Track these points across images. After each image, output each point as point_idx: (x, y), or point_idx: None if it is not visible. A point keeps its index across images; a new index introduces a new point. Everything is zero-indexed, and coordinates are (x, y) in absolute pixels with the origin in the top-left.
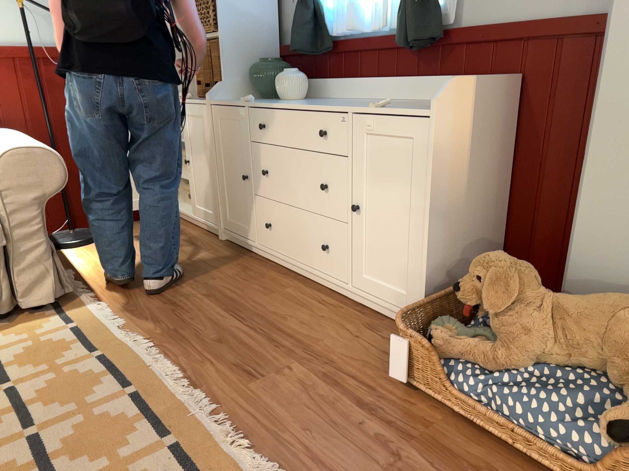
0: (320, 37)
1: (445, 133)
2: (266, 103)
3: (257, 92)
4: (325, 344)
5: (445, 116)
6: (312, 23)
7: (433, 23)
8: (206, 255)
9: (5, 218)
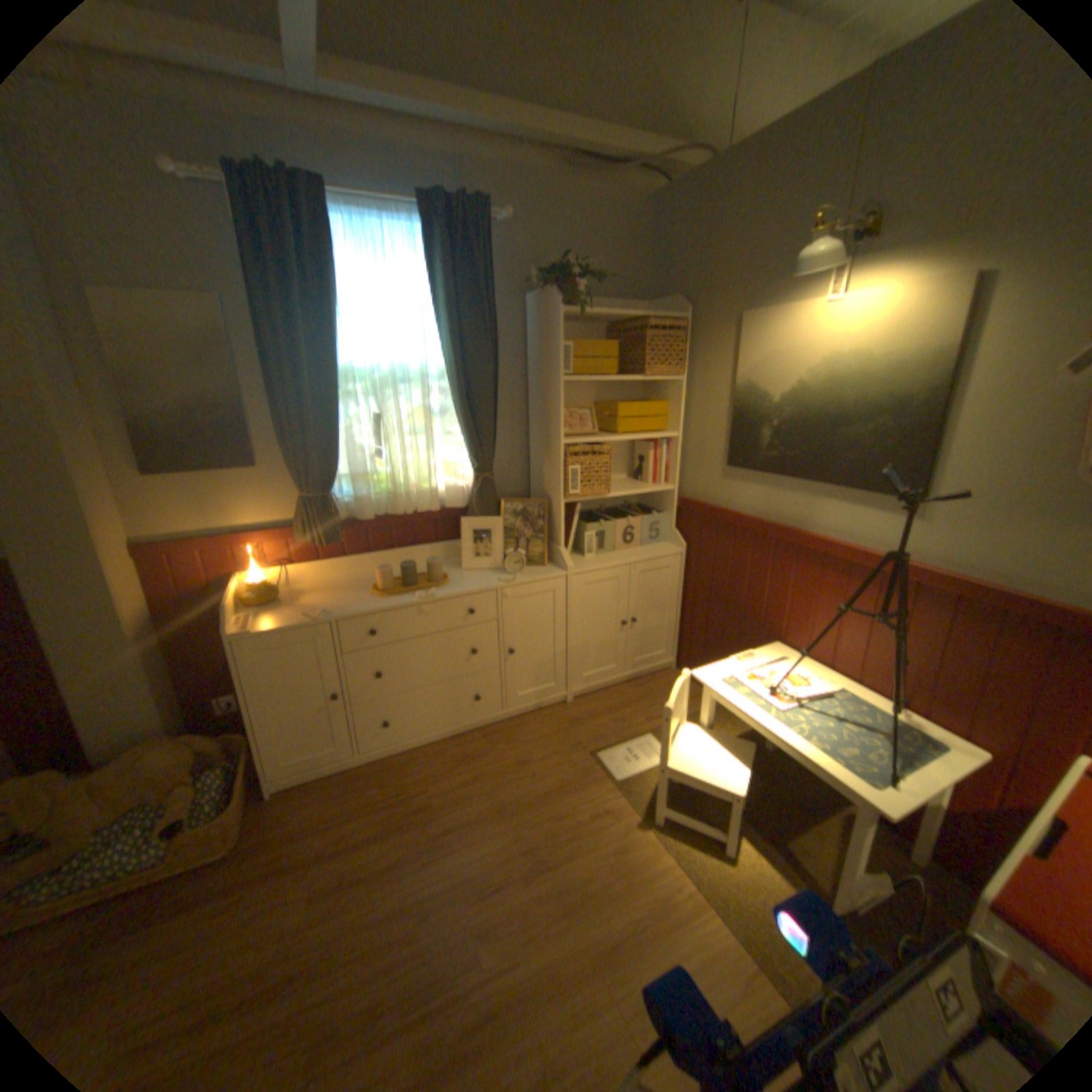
0: None
1: None
2: None
3: None
4: None
5: None
6: None
7: None
8: None
9: None
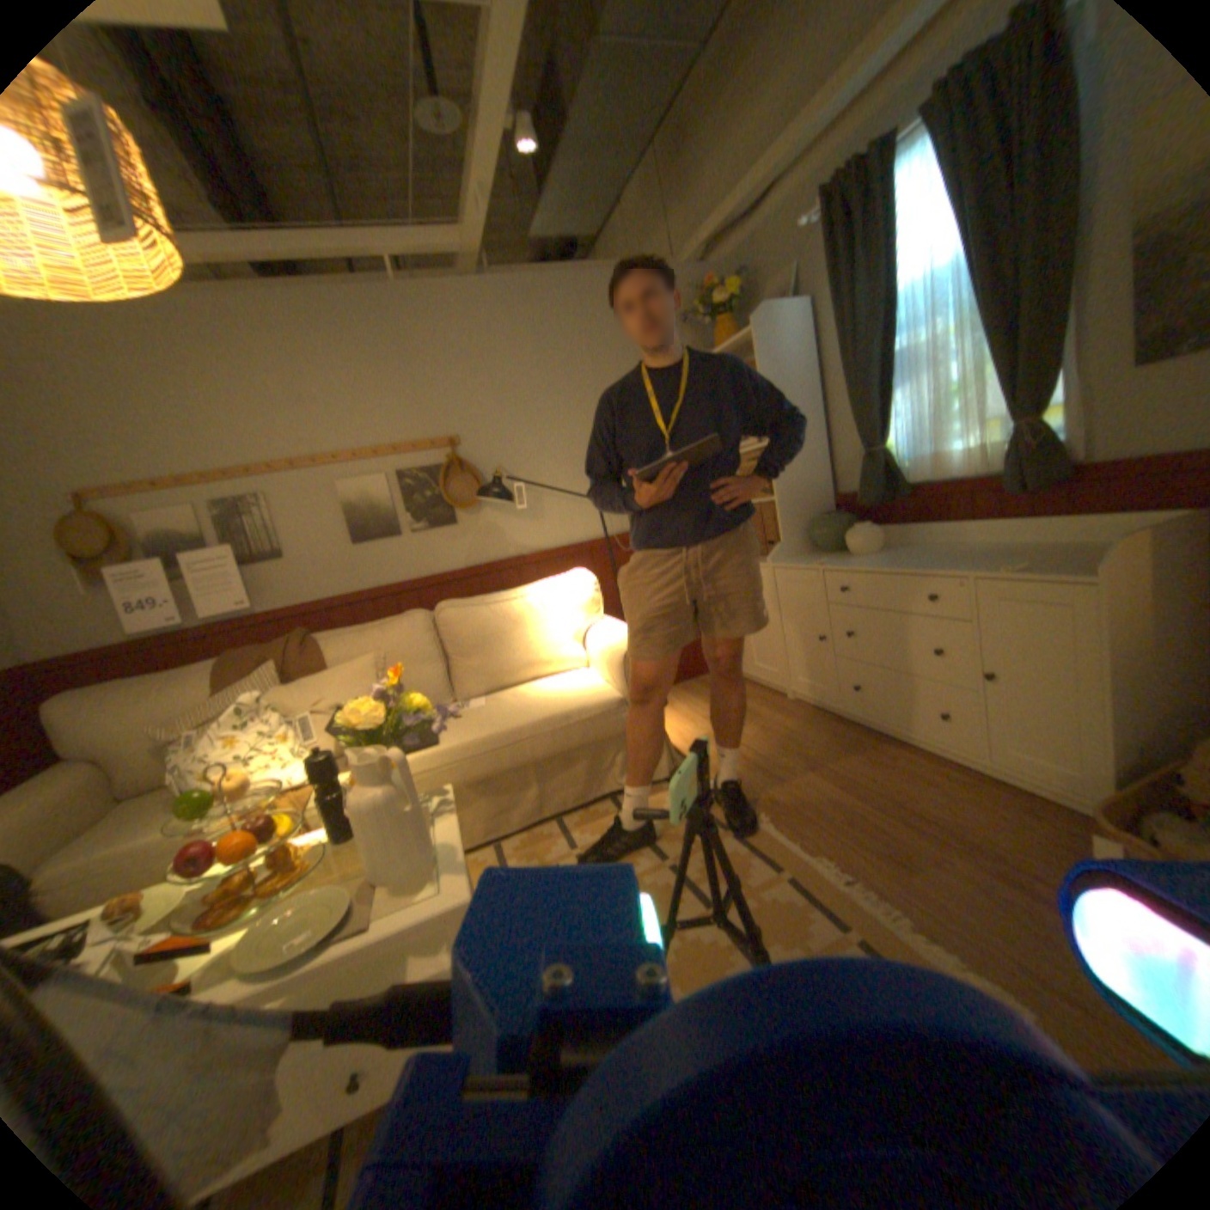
0: (891, 482)
1: (1121, 598)
2: (845, 563)
3: (816, 543)
4: (983, 834)
5: (1120, 579)
6: (883, 472)
7: (1060, 460)
8: (784, 718)
9: (629, 703)
